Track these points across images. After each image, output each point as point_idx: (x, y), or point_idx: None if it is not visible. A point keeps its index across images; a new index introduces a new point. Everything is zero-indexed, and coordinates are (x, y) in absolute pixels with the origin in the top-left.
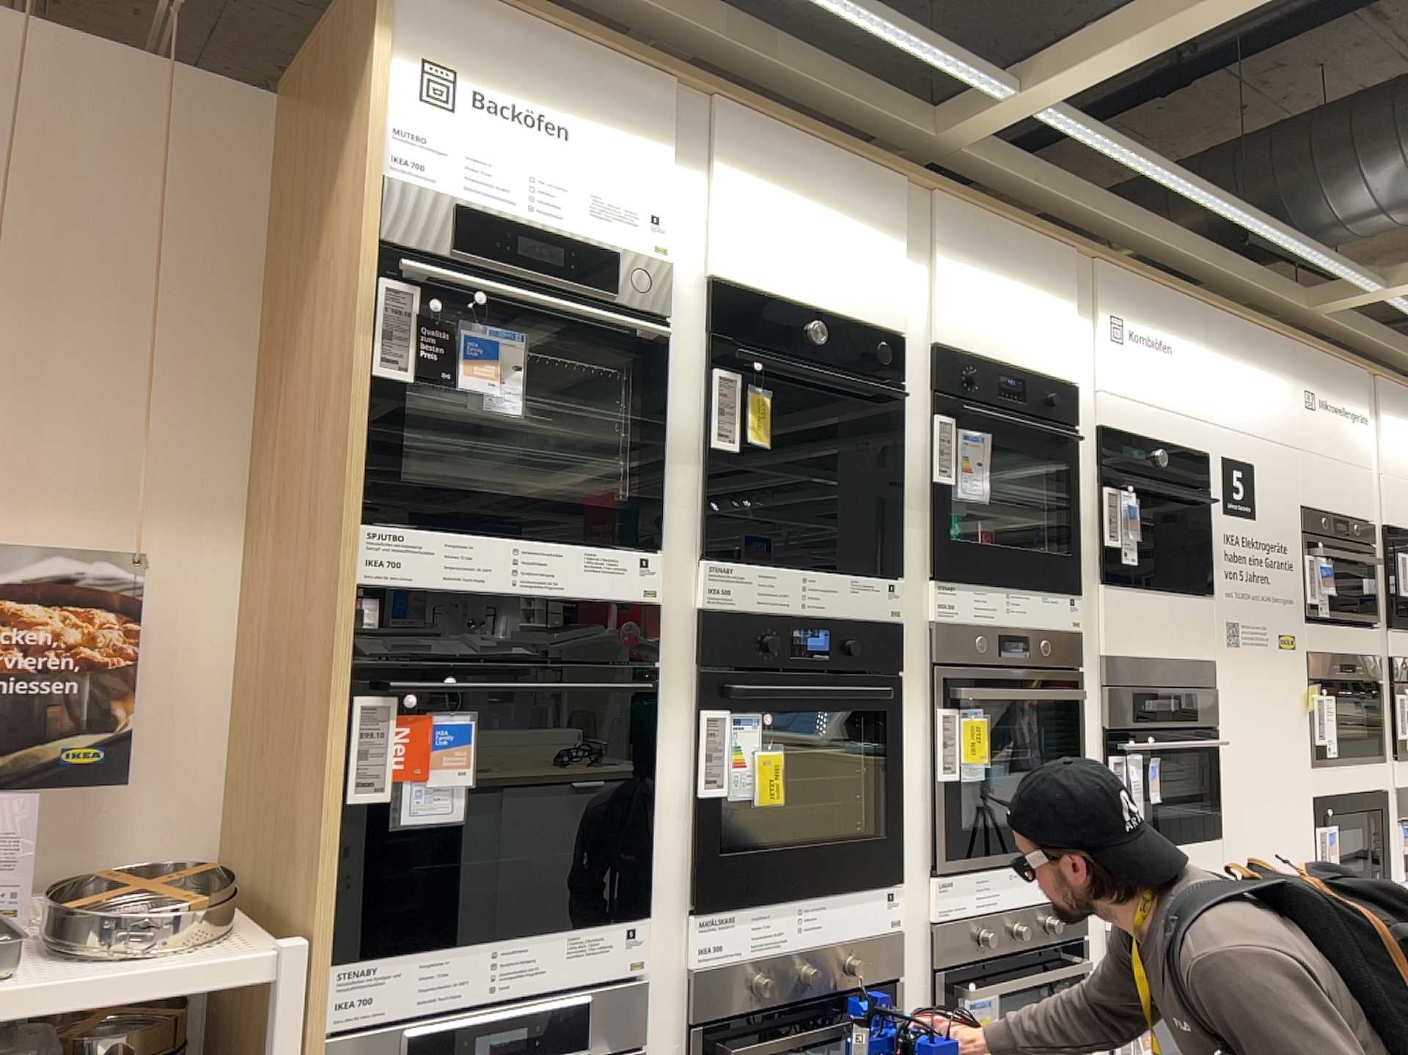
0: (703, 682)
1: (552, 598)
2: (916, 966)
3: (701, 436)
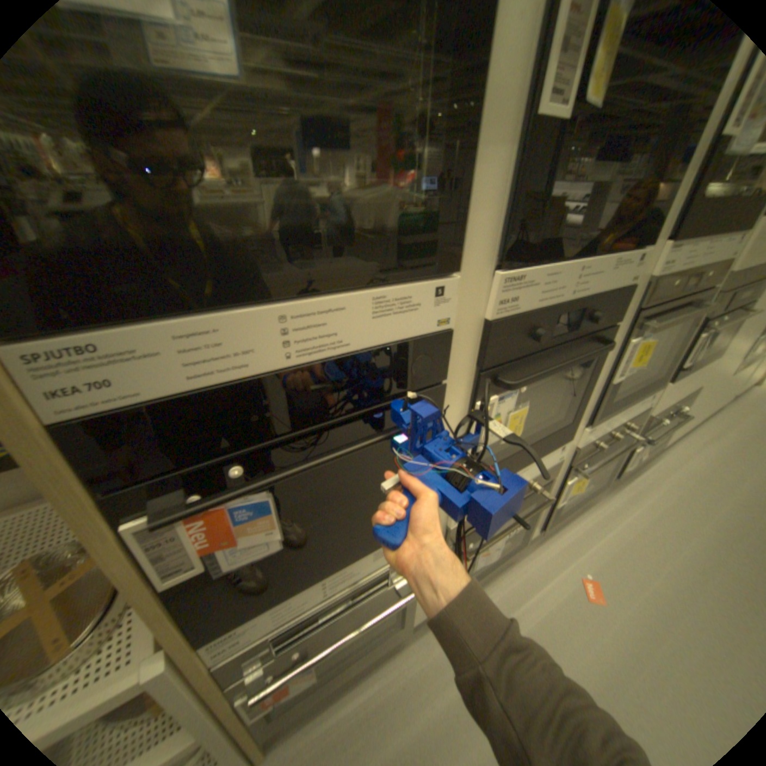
0: (481, 380)
1: (341, 353)
2: (562, 468)
3: (526, 93)
